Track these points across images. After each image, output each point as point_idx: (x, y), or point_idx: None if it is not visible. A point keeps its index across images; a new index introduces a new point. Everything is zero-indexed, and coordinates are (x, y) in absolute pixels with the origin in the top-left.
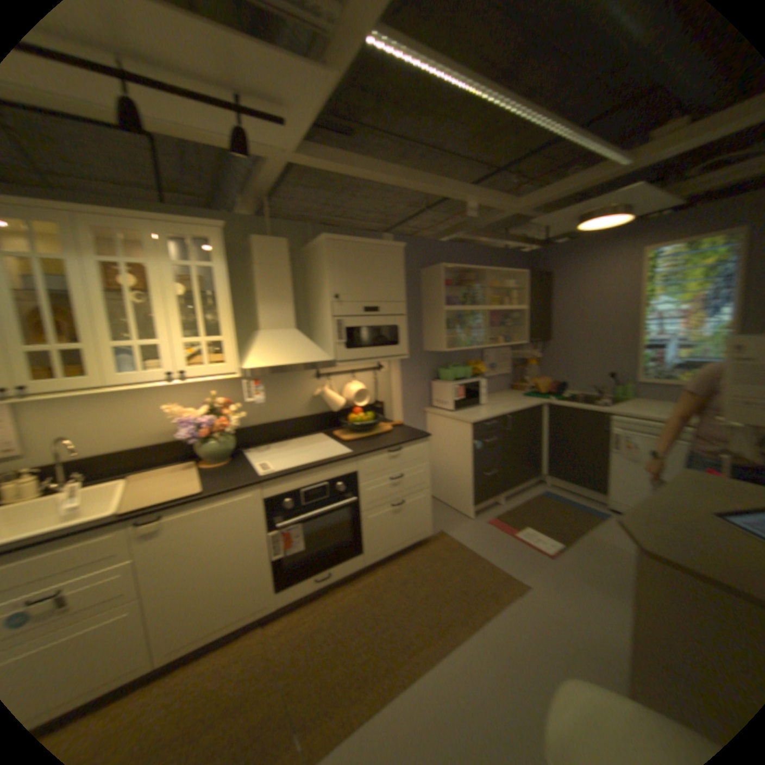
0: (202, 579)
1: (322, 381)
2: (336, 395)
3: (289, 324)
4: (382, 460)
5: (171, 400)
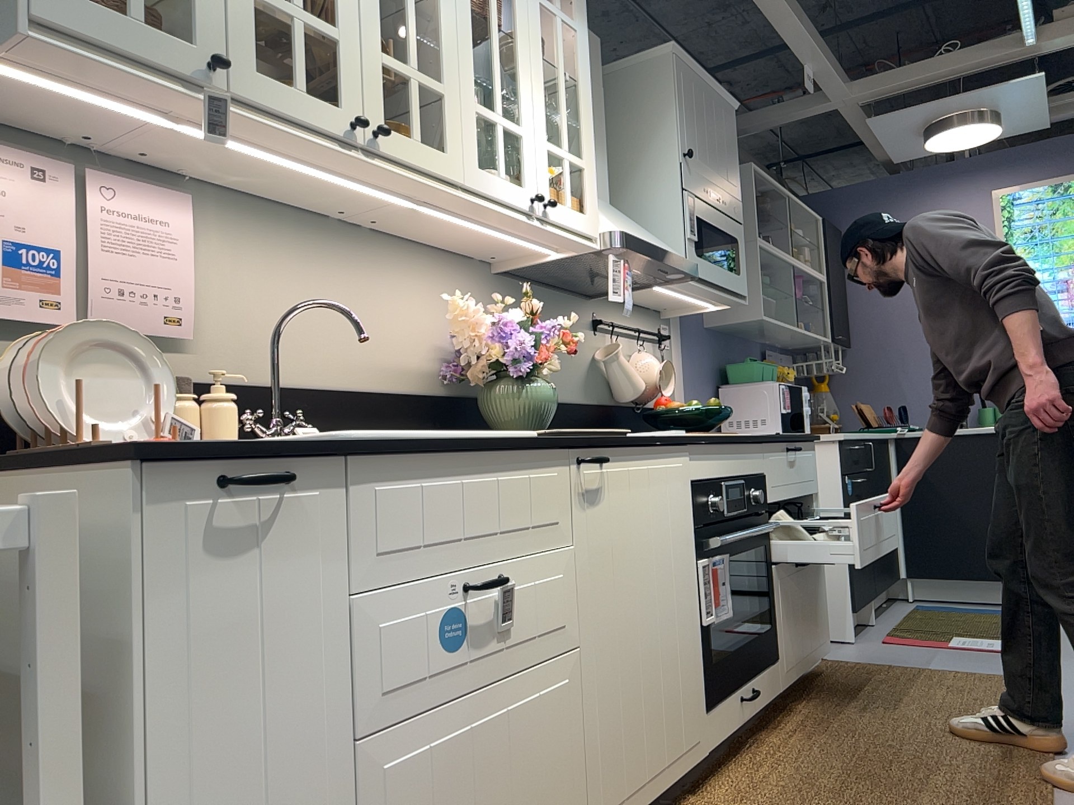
0: (638, 633)
1: (599, 338)
2: (632, 363)
3: (603, 191)
4: (783, 462)
5: (411, 298)
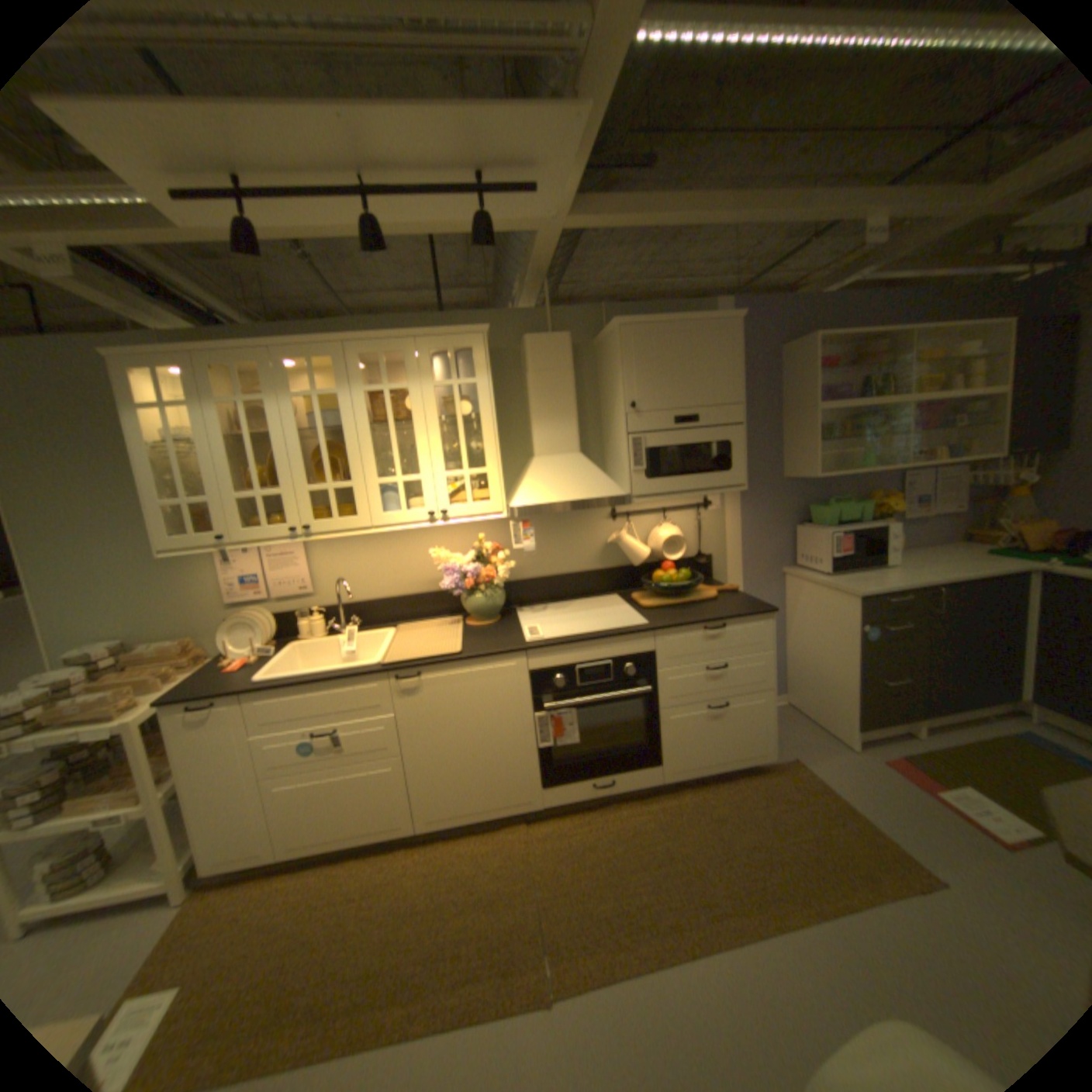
0: (459, 751)
1: (616, 524)
2: (633, 543)
3: (568, 447)
4: (691, 639)
5: (436, 544)
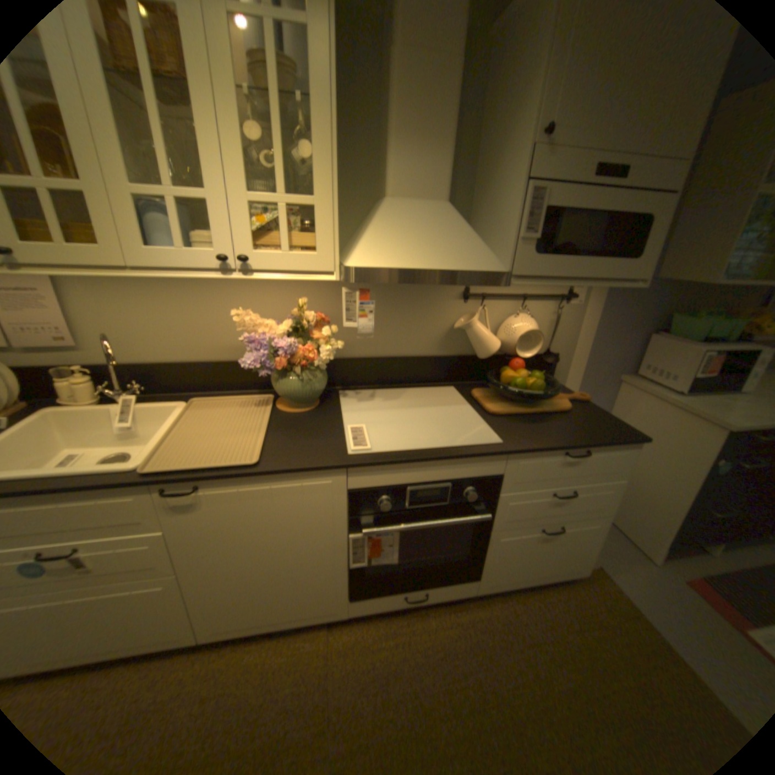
0: (251, 571)
1: (467, 306)
2: (486, 332)
3: (435, 189)
4: (548, 465)
5: (244, 302)
